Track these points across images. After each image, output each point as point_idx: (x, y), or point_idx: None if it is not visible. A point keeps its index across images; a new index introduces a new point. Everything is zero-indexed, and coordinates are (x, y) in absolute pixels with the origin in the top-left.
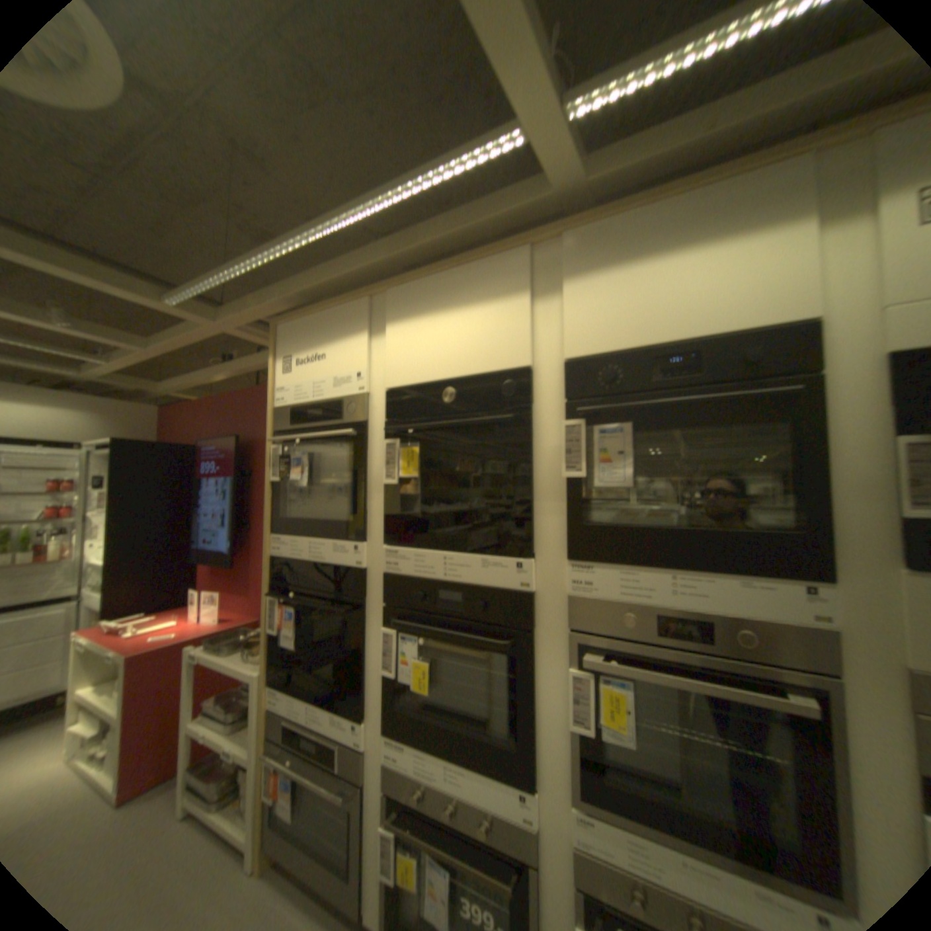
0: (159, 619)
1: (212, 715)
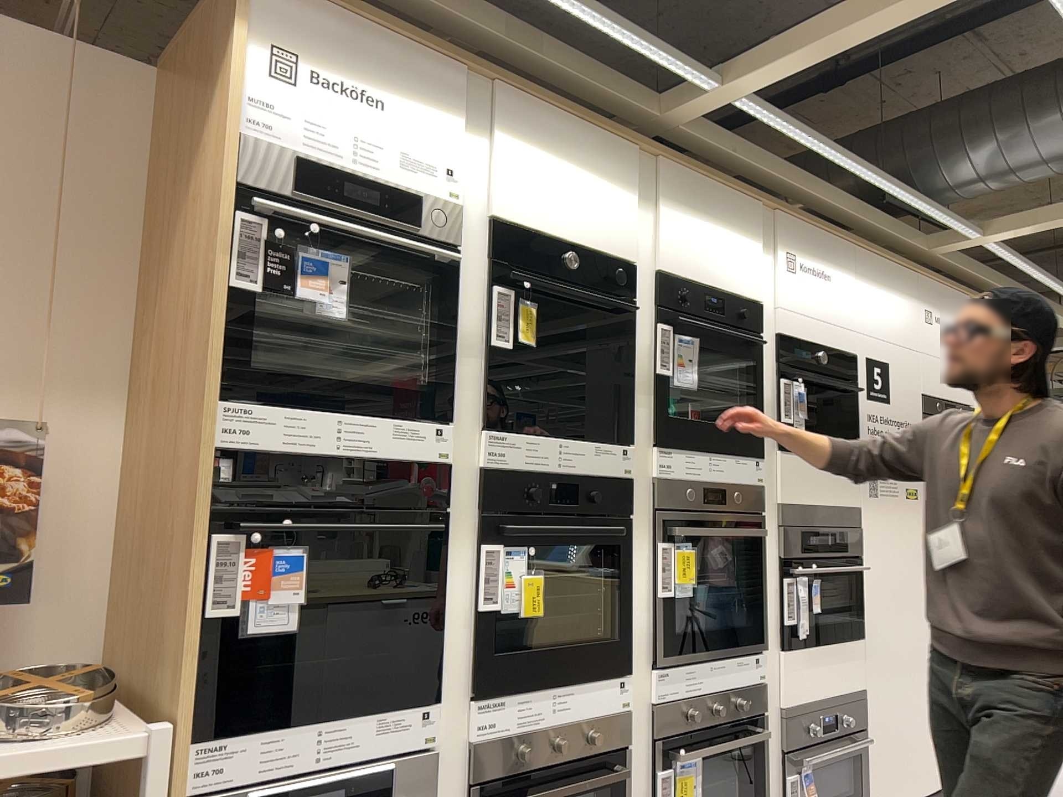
0: None
1: None
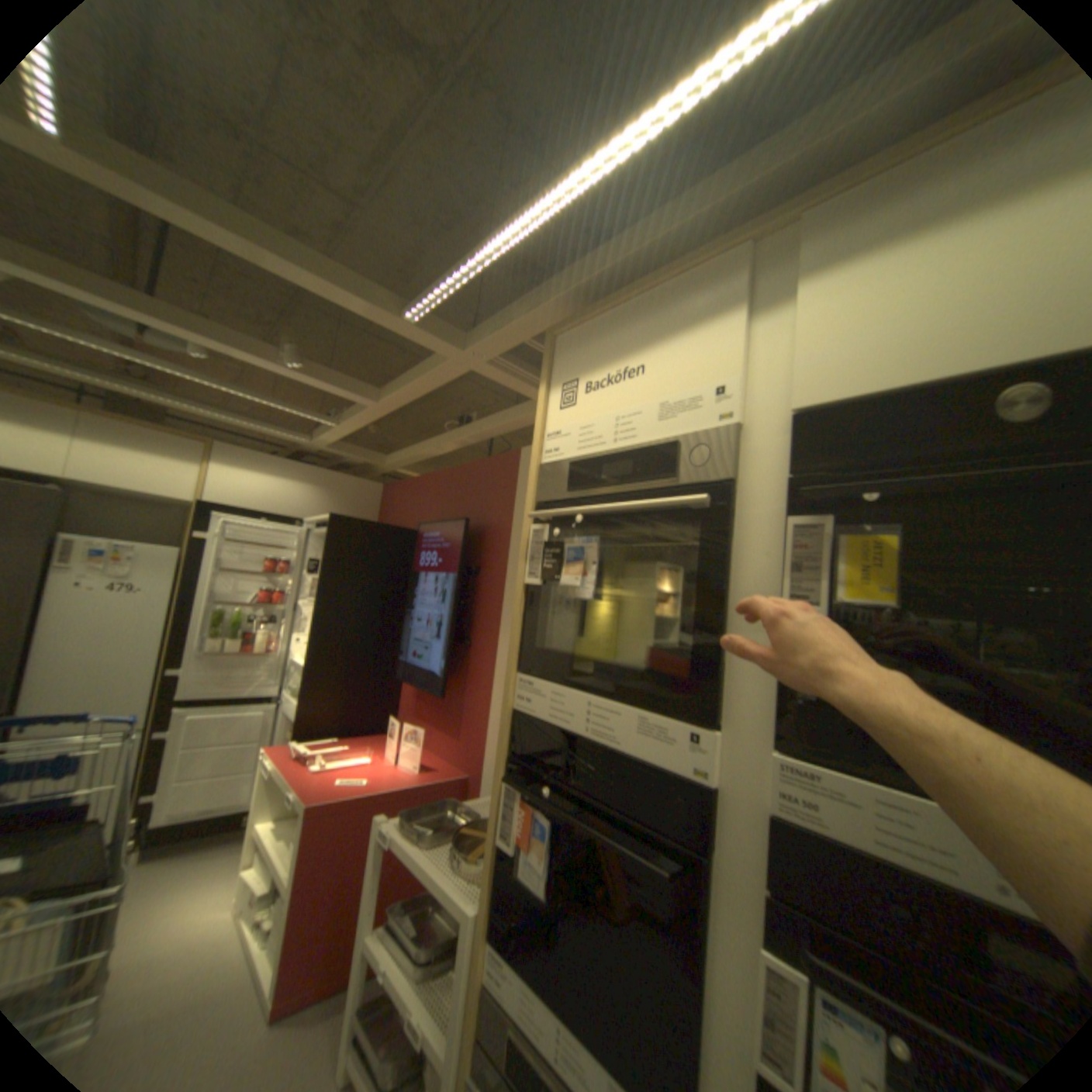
0: (355, 745)
1: (402, 934)
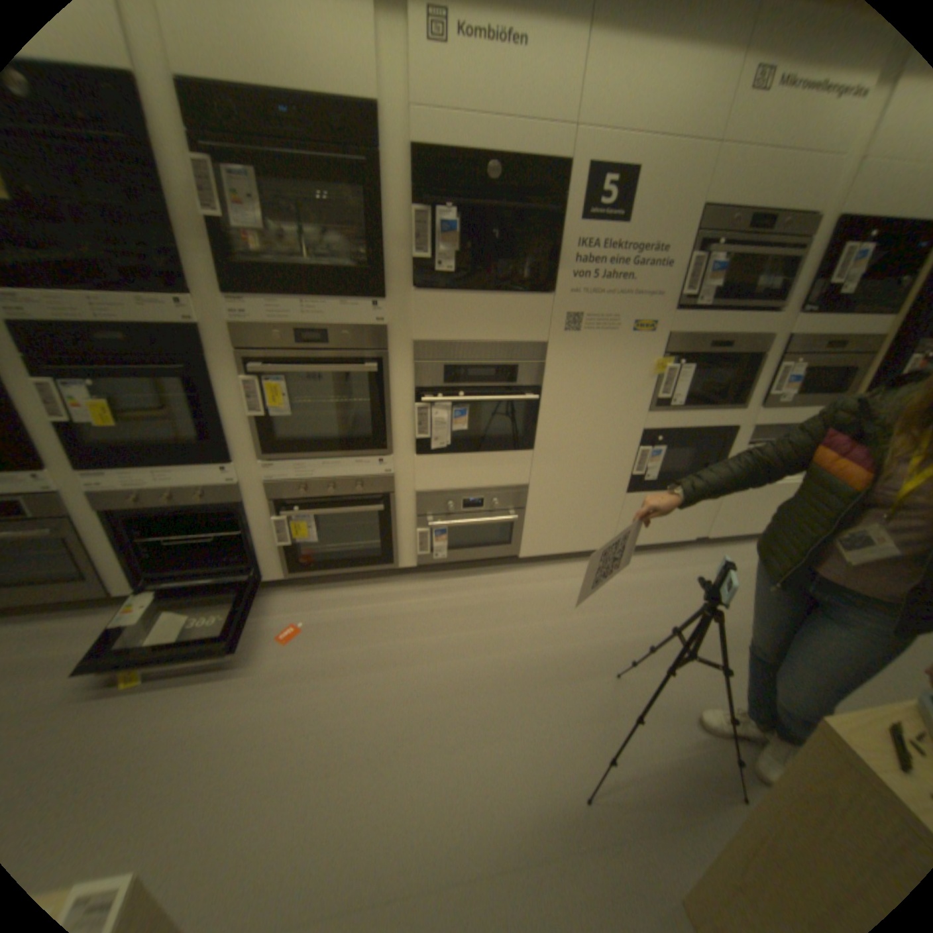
0: None
1: None
